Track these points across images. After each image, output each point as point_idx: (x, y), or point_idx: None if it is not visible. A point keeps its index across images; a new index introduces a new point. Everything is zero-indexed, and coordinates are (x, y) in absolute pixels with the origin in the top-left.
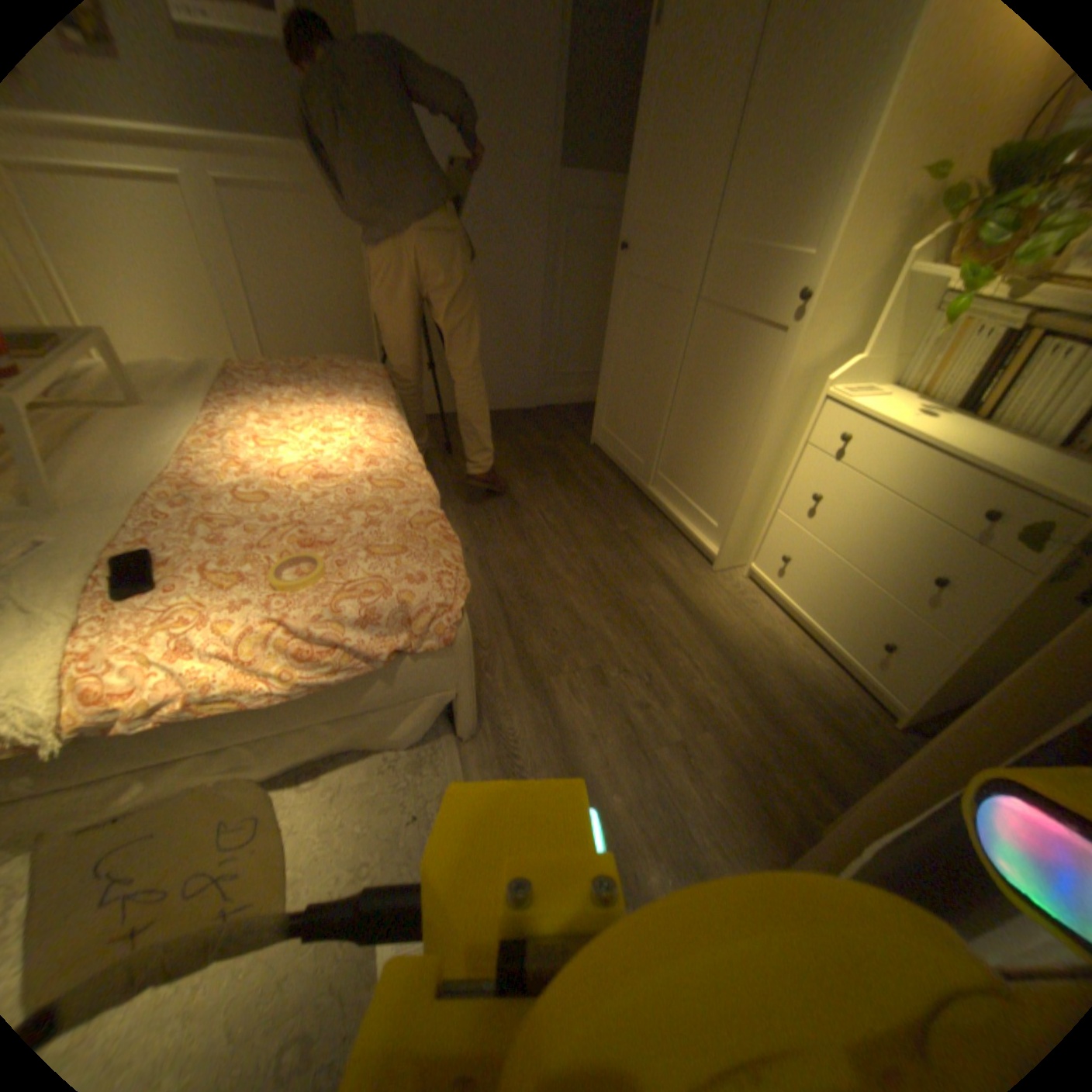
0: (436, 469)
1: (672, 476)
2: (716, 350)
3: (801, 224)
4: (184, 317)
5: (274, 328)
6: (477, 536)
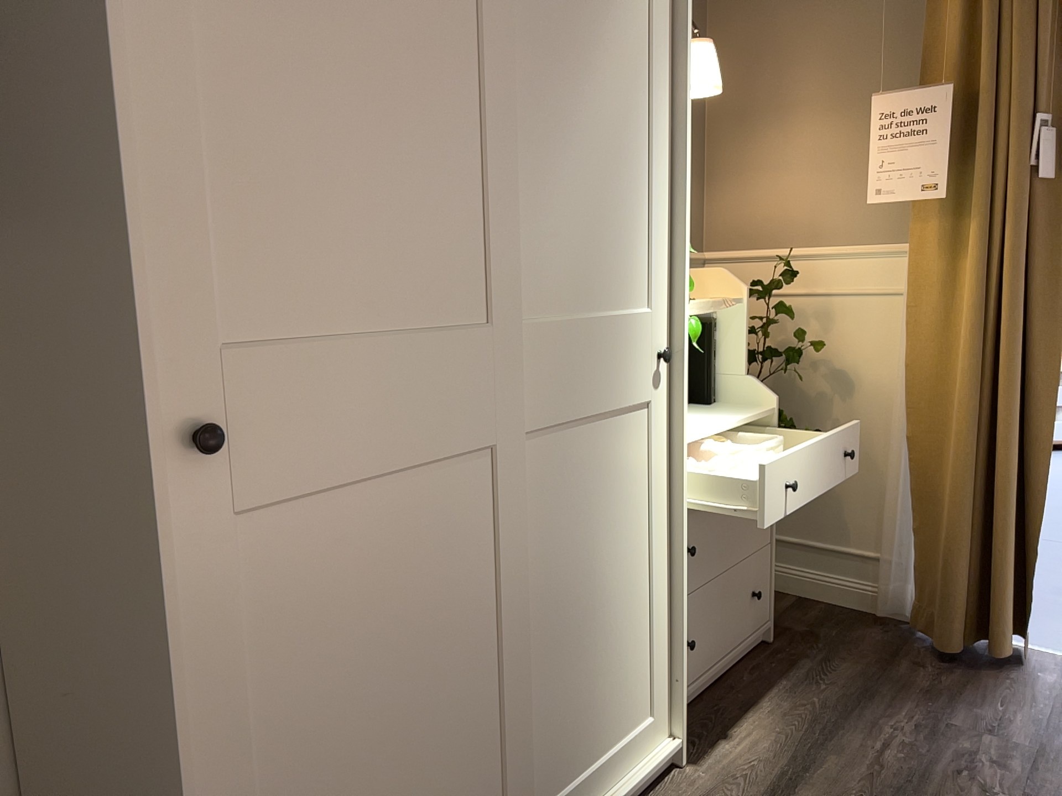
0: None
1: (556, 782)
2: (568, 498)
3: (626, 283)
4: None
5: None
6: None
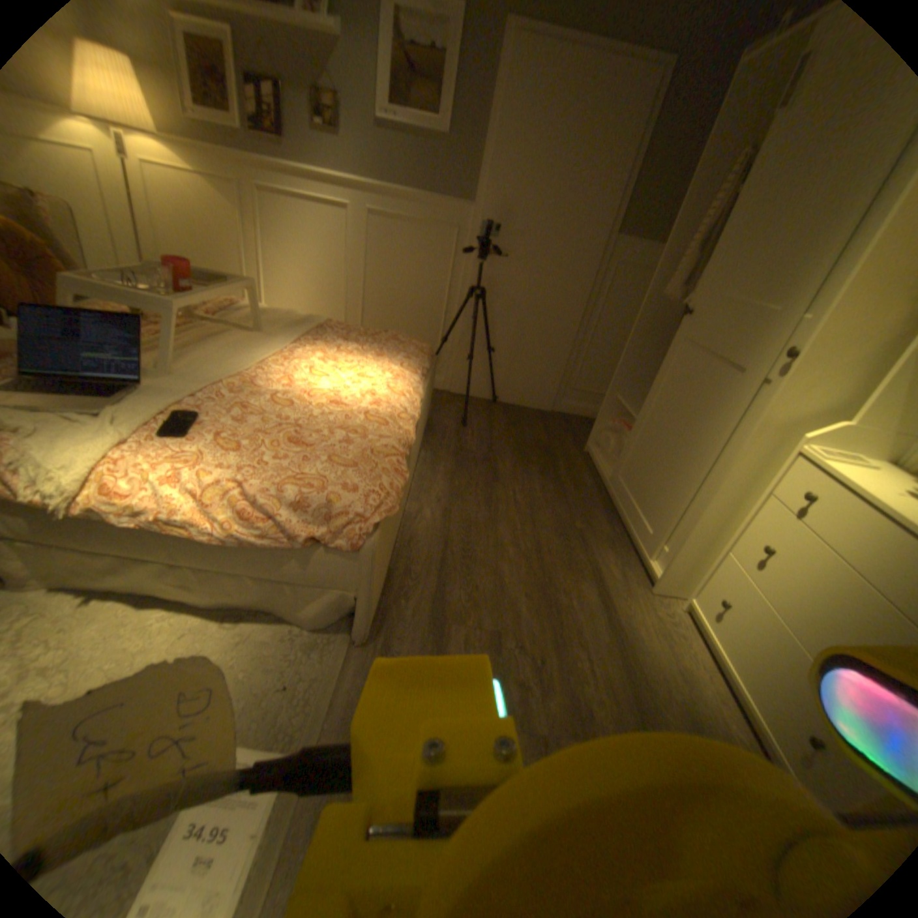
0: (447, 433)
1: (640, 495)
2: (703, 391)
3: (803, 291)
4: (322, 290)
5: (375, 309)
6: (452, 491)
